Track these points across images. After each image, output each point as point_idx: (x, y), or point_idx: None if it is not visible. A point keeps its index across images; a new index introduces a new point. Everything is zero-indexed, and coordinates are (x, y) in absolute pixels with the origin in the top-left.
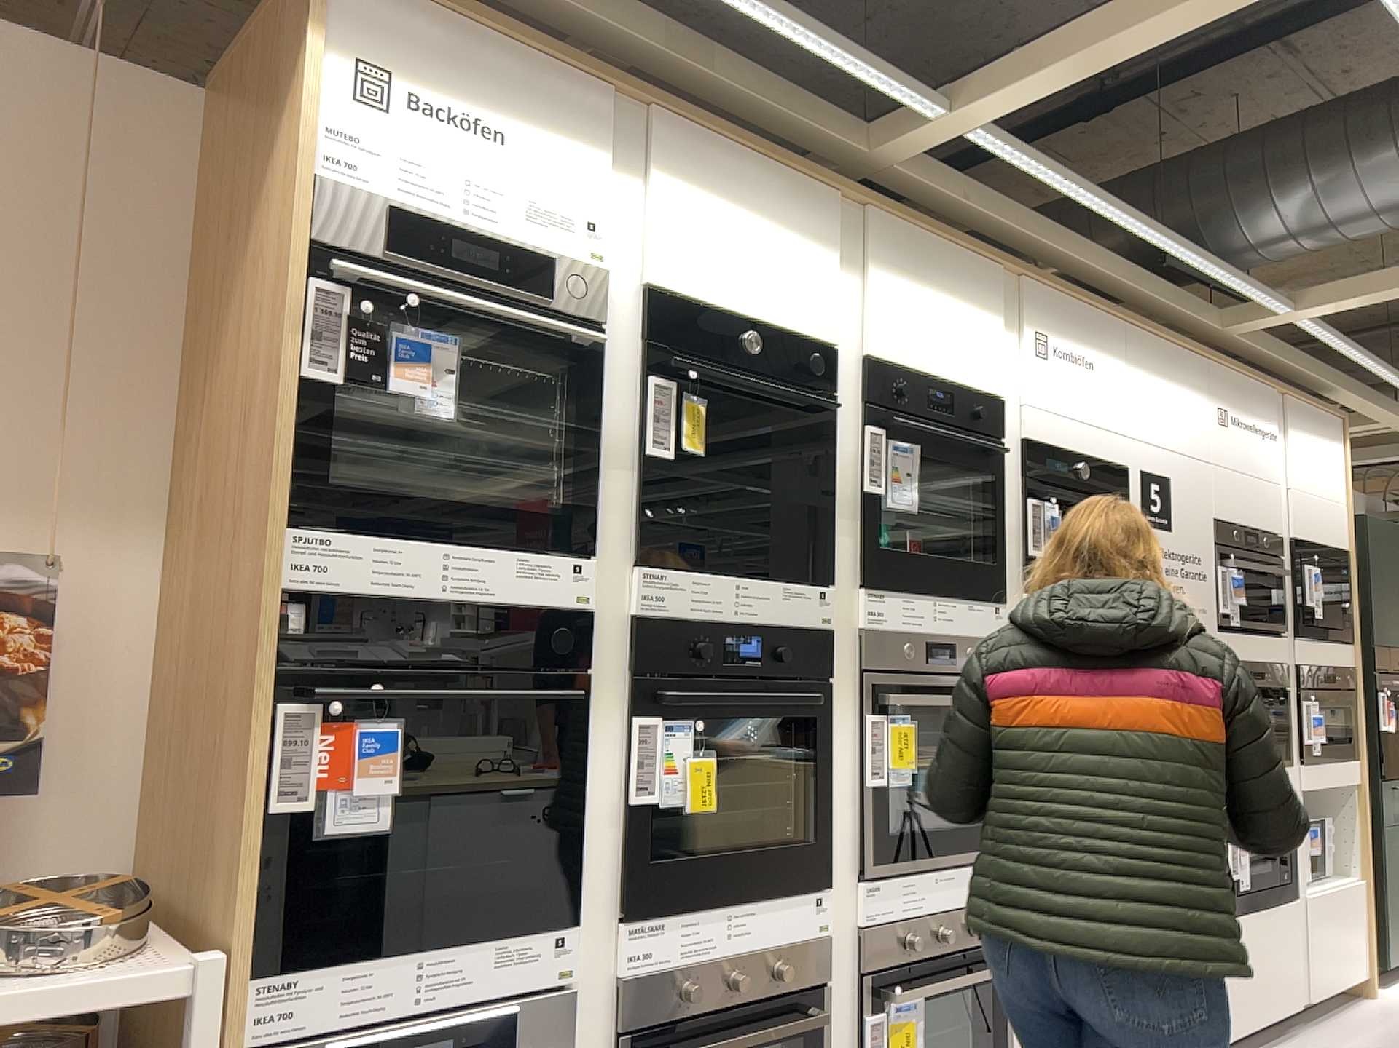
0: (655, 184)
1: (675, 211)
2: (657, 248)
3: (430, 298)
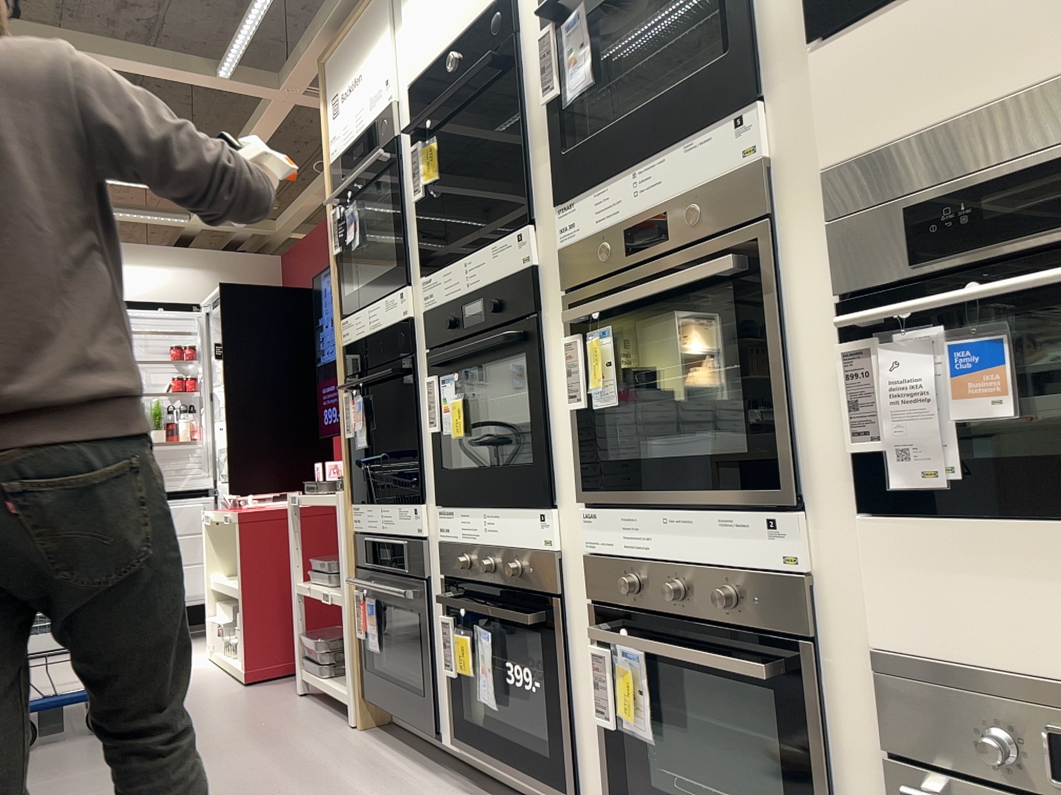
0: (404, 8)
1: (409, 14)
2: (407, 52)
3: (349, 188)
